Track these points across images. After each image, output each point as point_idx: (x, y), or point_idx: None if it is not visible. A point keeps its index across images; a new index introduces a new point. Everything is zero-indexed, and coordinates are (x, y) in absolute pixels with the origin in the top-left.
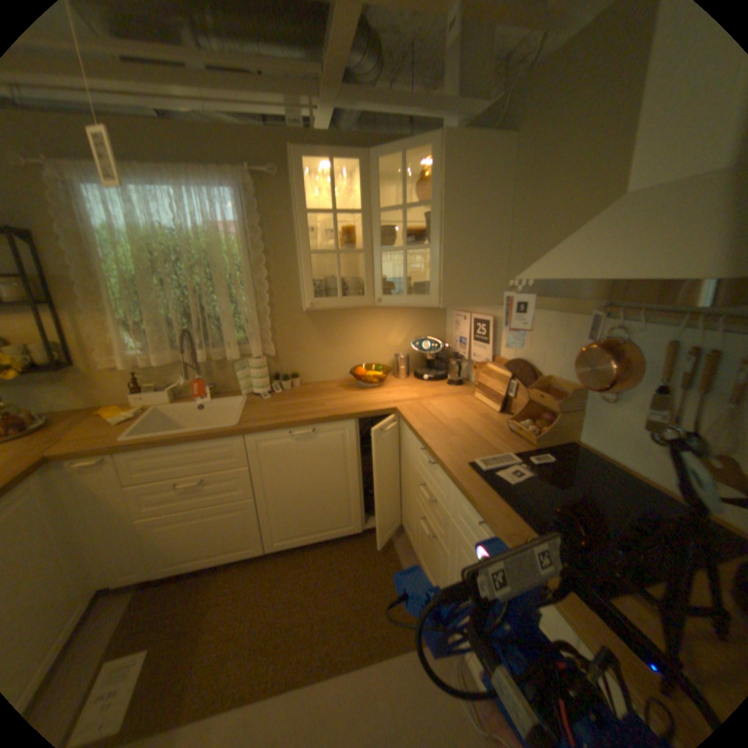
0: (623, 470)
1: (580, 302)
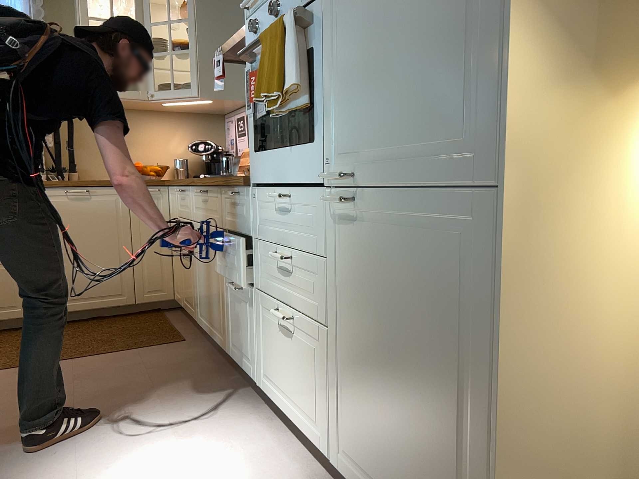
0: None
1: None
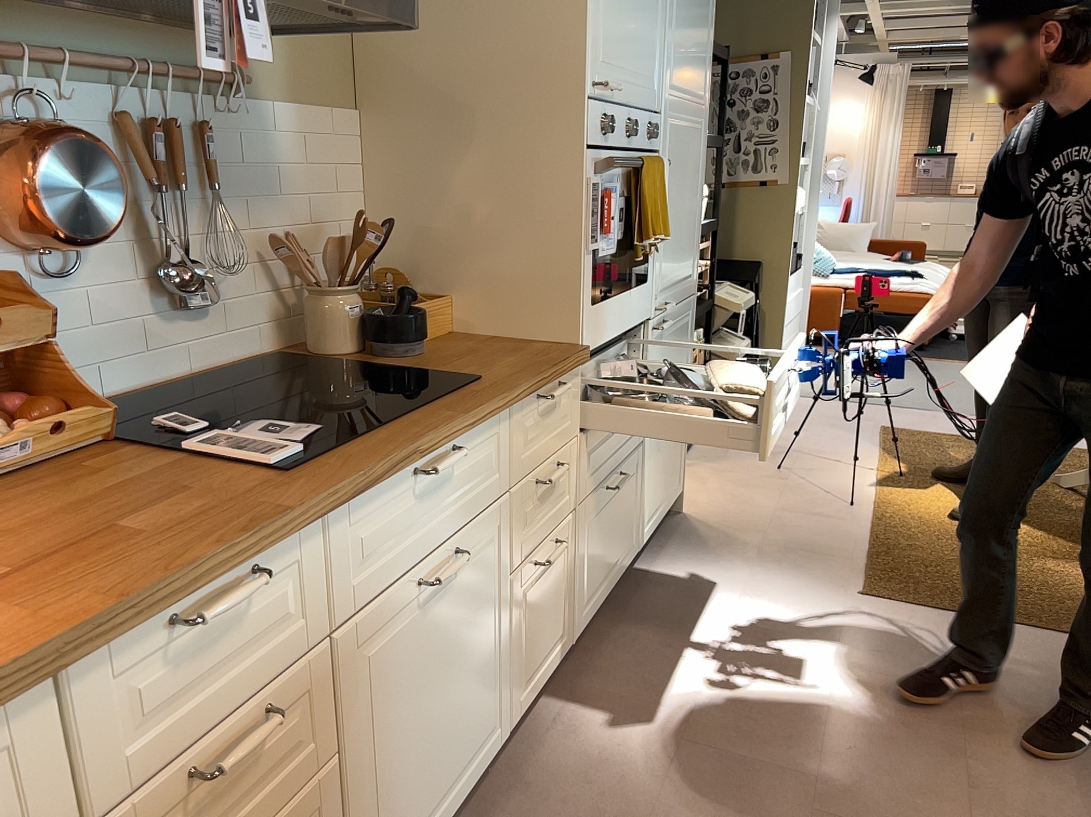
0: (128, 399)
1: None
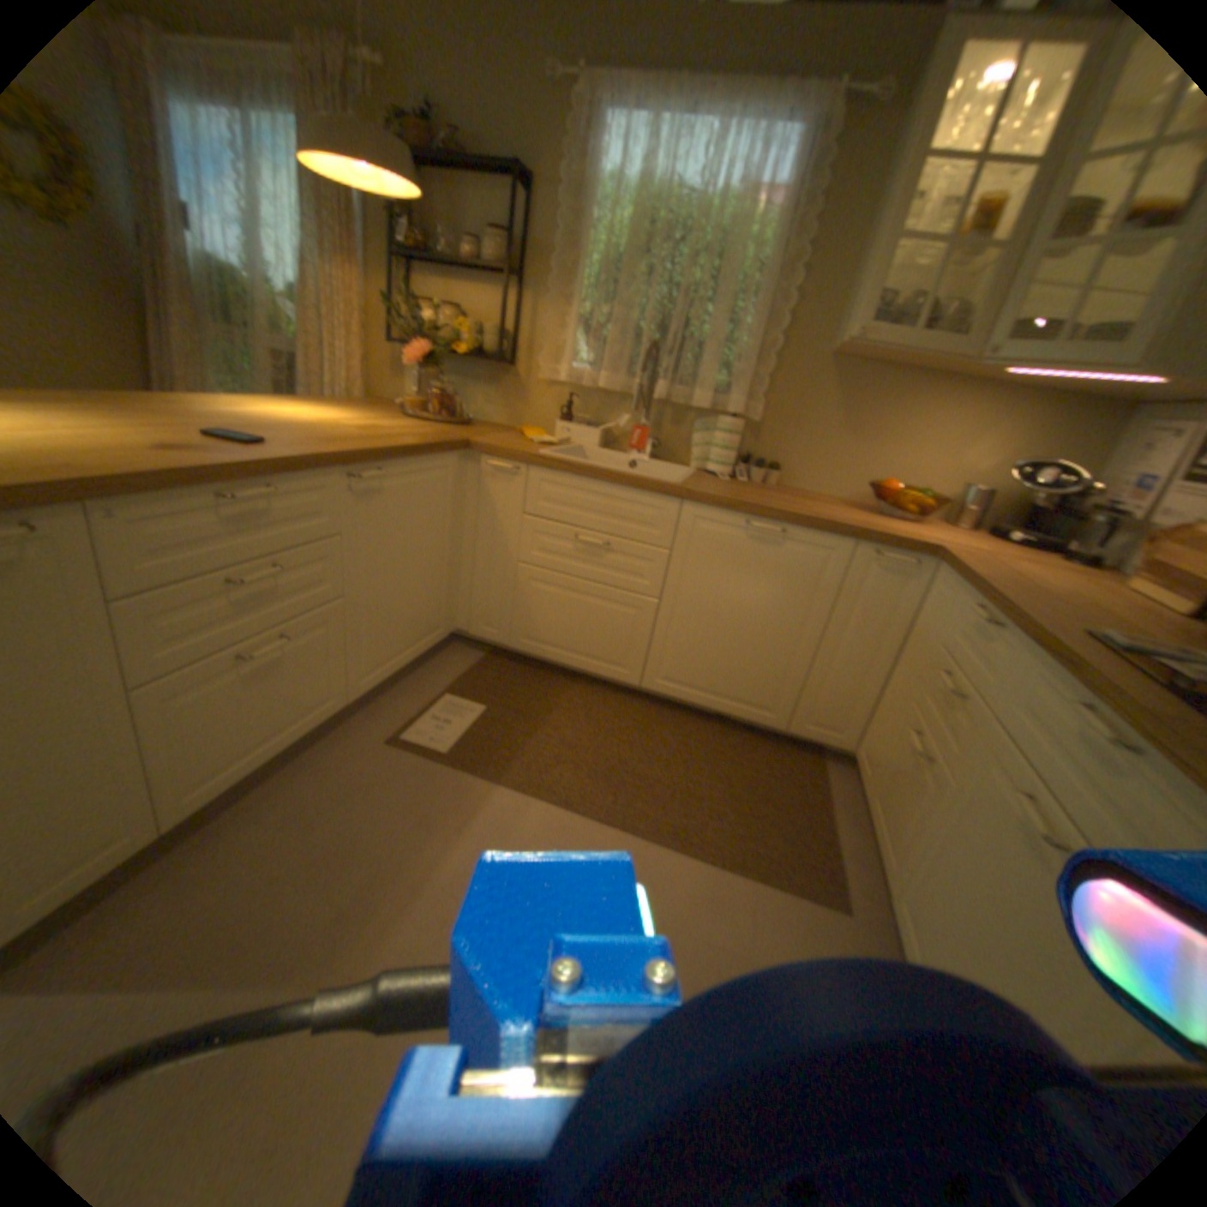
0: None
1: None
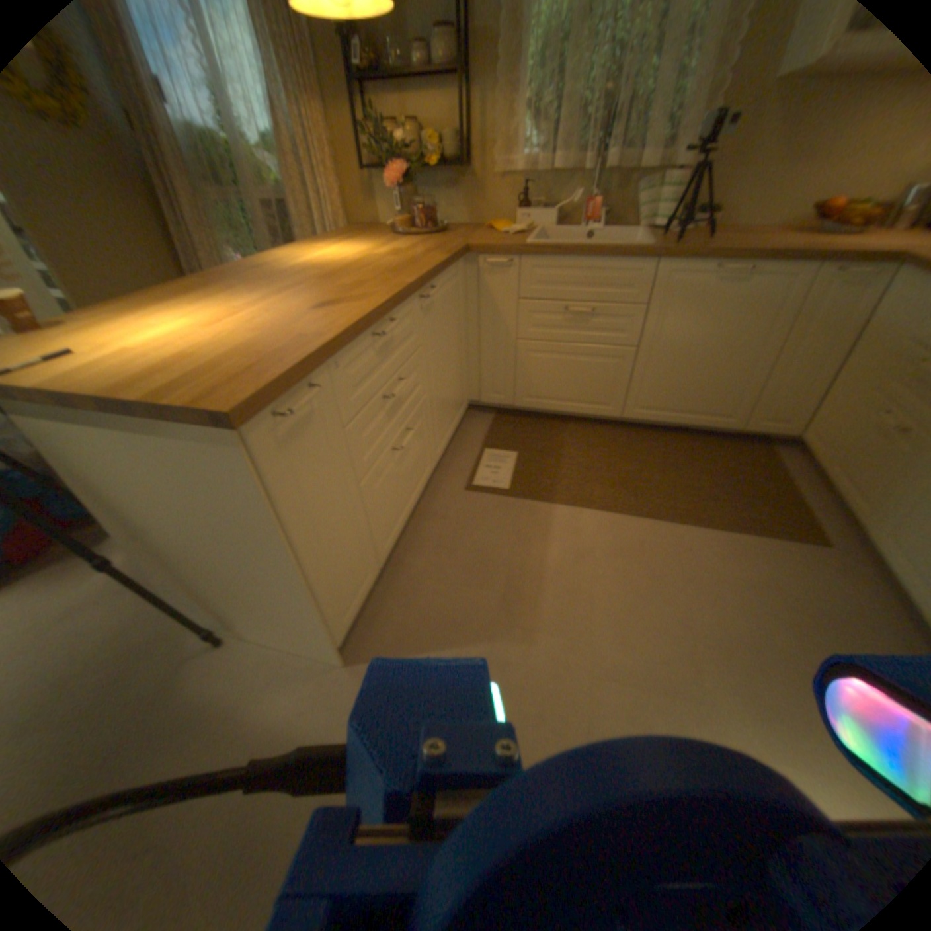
0: None
1: None
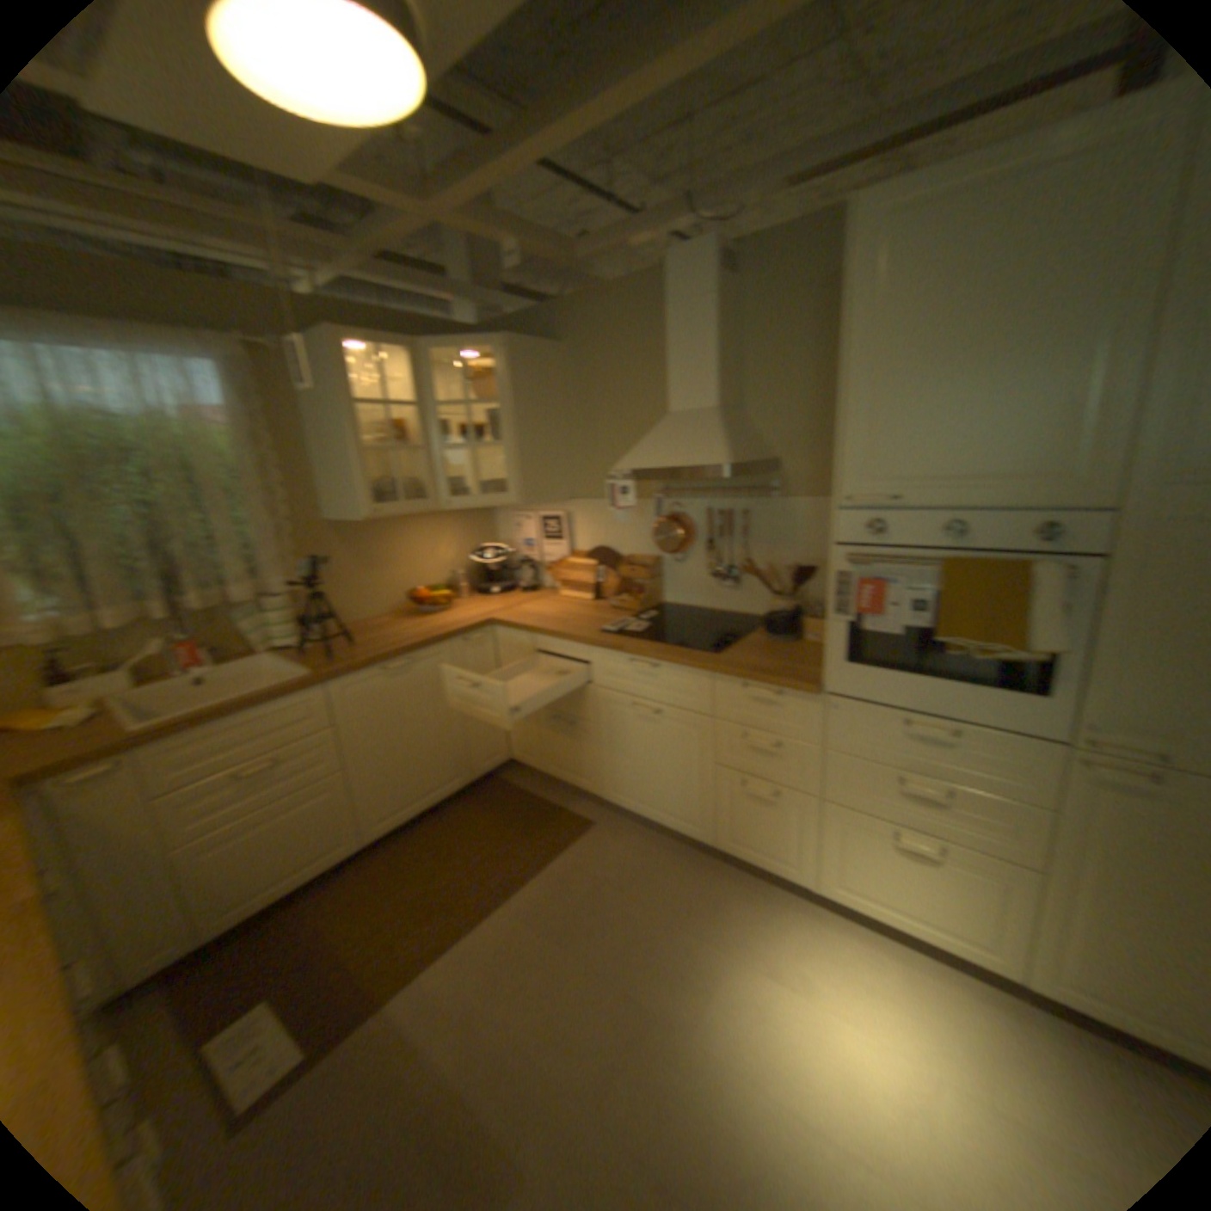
0: (698, 609)
1: (643, 489)
